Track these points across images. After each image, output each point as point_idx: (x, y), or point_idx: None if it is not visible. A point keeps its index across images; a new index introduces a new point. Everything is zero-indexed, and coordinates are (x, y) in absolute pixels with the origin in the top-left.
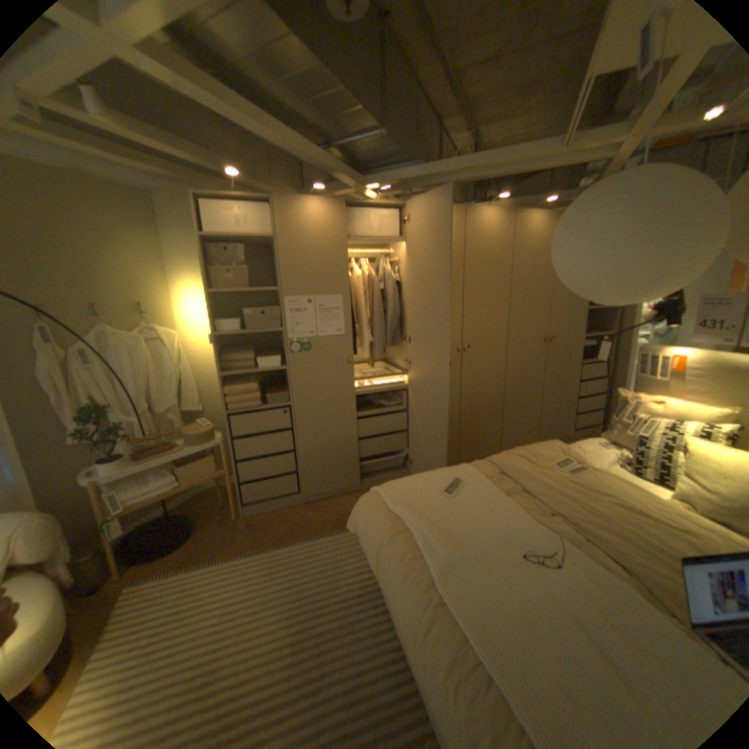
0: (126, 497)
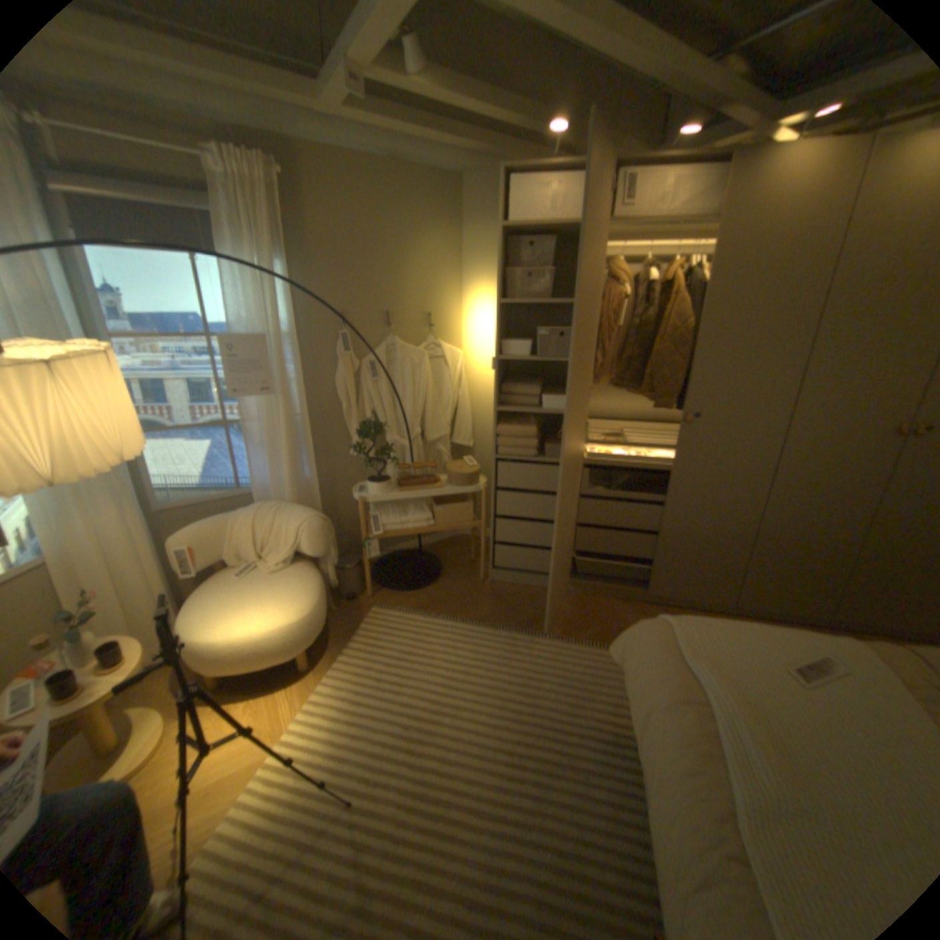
0: (387, 520)
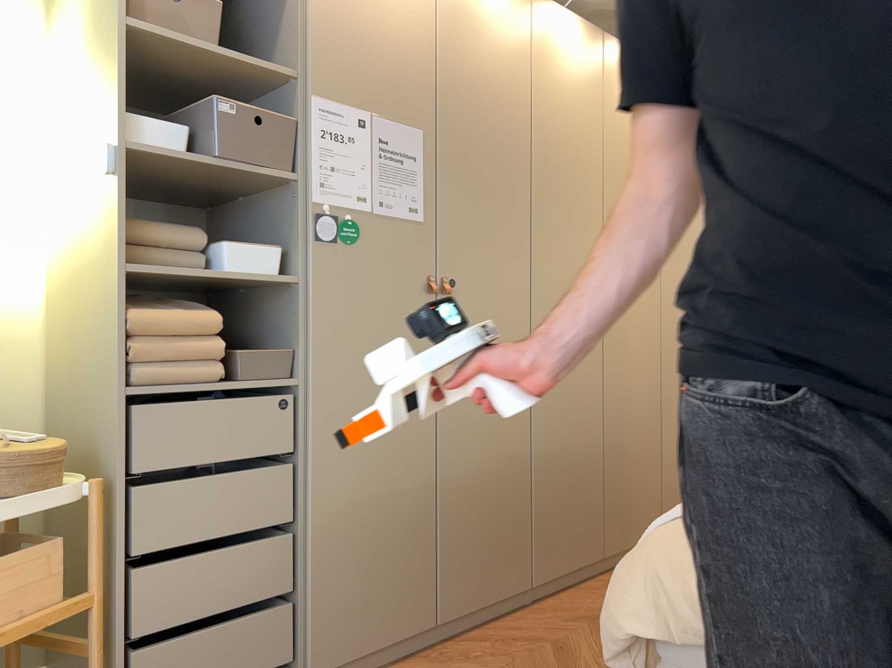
0: None
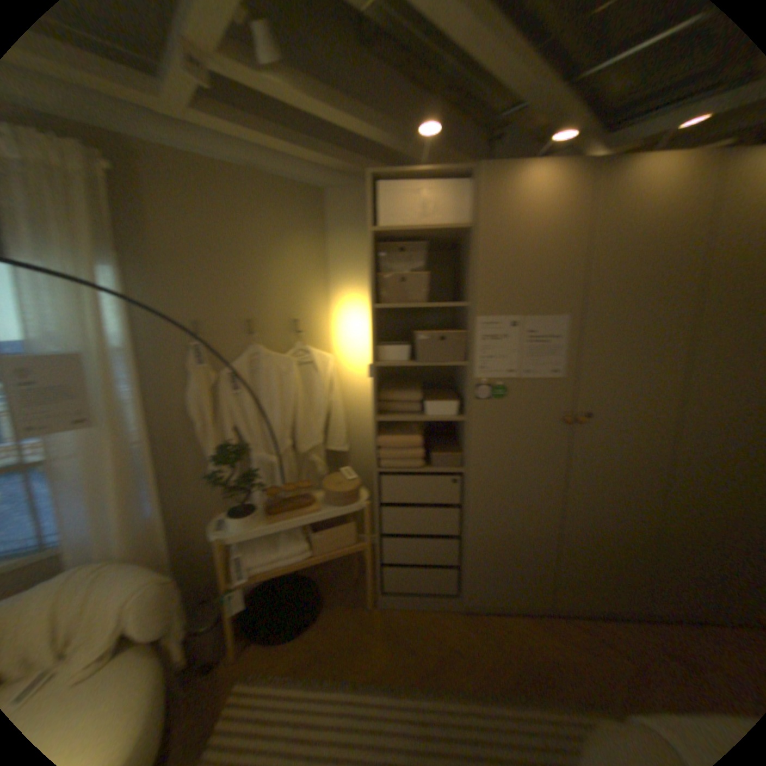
0: (255, 561)
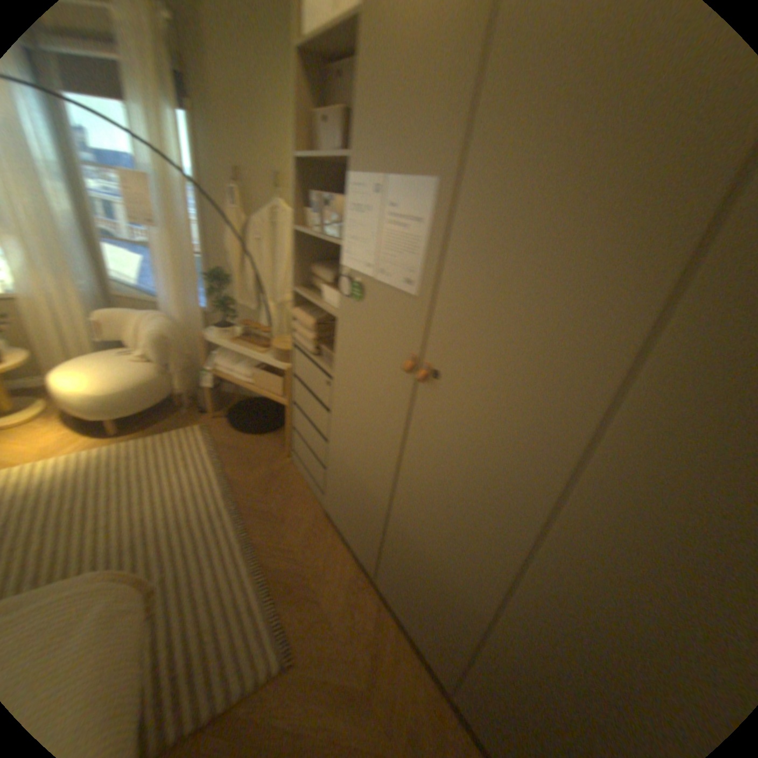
0: (218, 362)
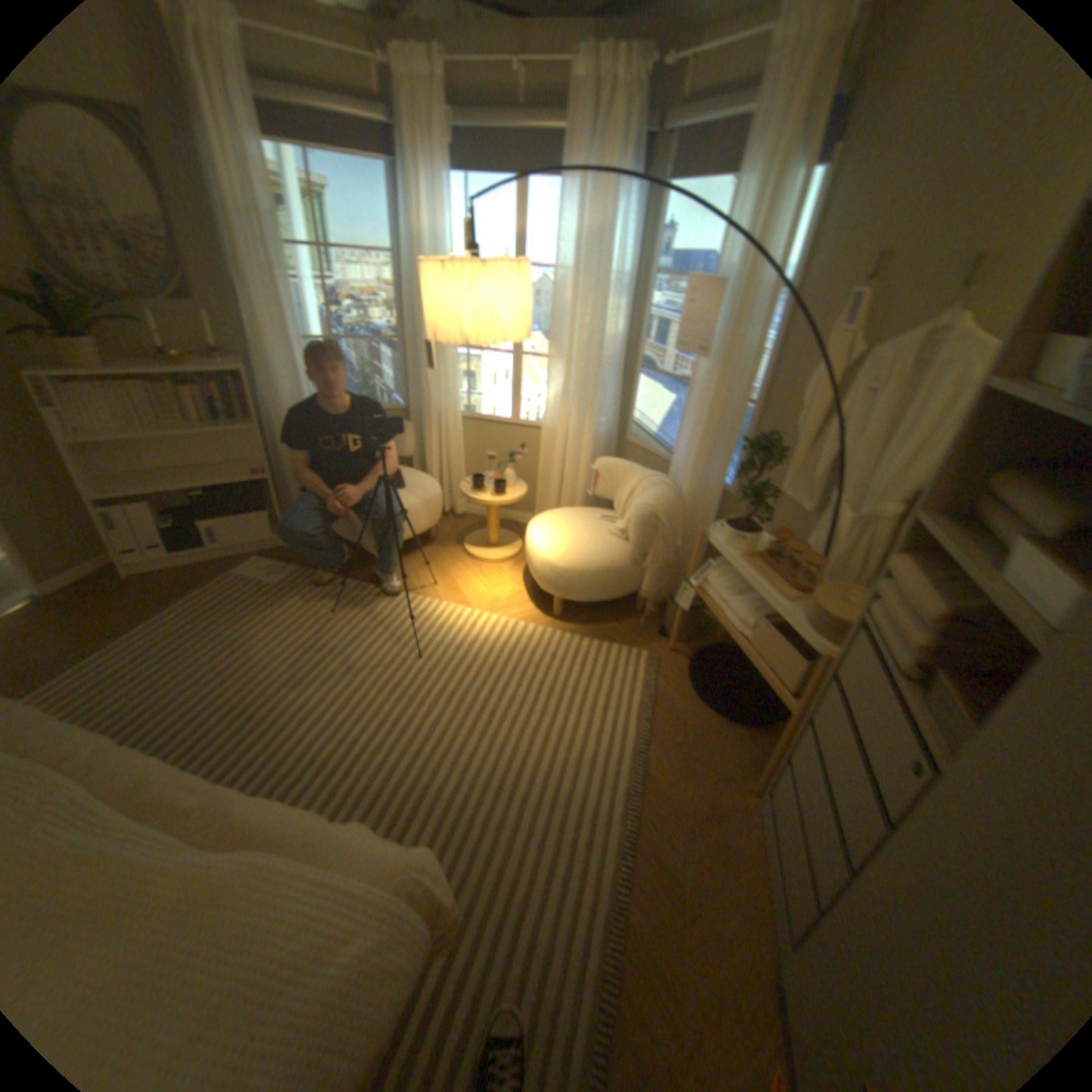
0: (713, 580)
